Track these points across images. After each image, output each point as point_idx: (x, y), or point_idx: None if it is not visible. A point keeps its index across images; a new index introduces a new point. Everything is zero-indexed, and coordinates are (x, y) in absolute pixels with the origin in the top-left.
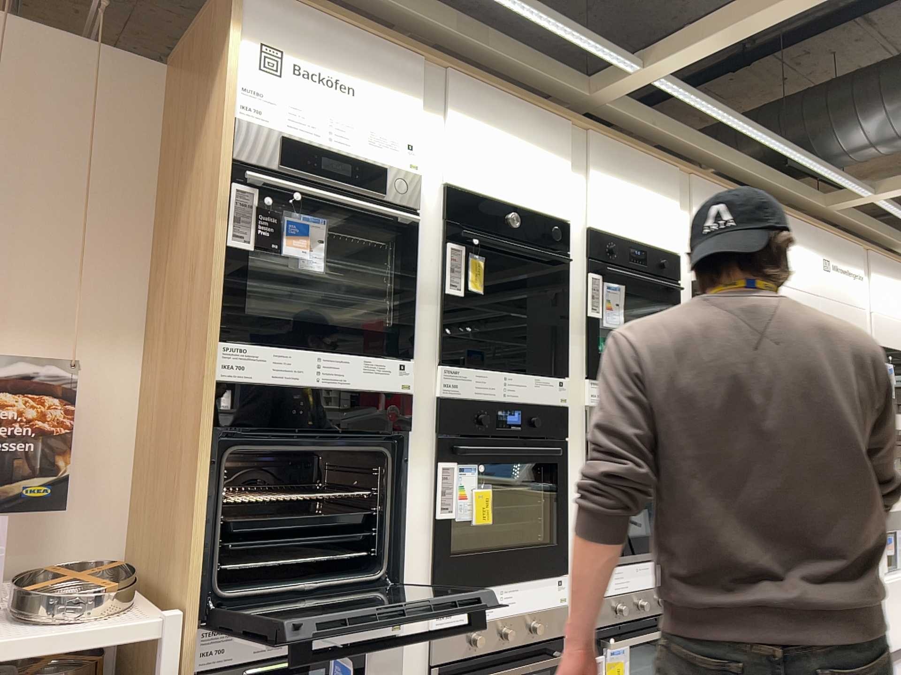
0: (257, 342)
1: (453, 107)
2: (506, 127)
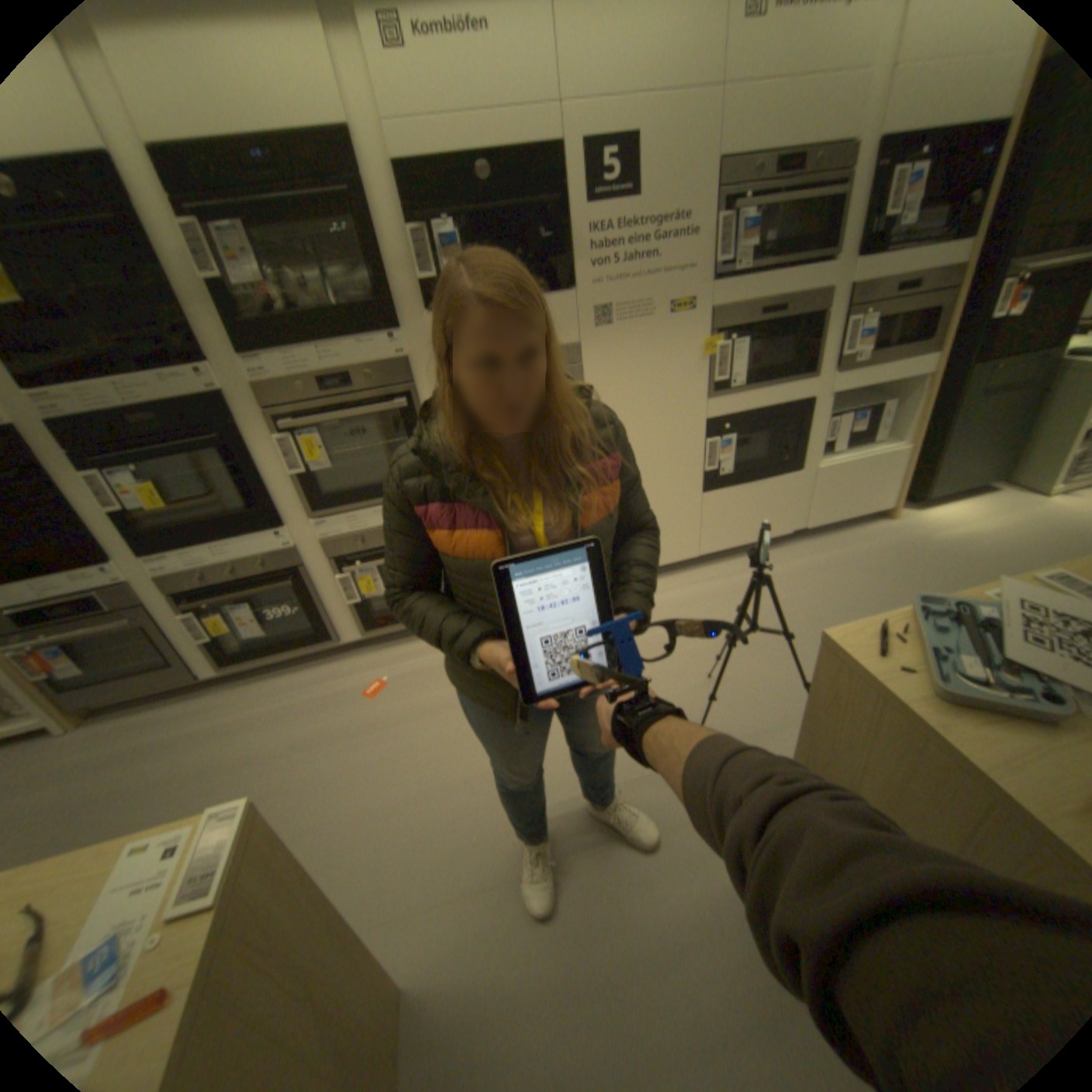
0: None
1: None
2: None
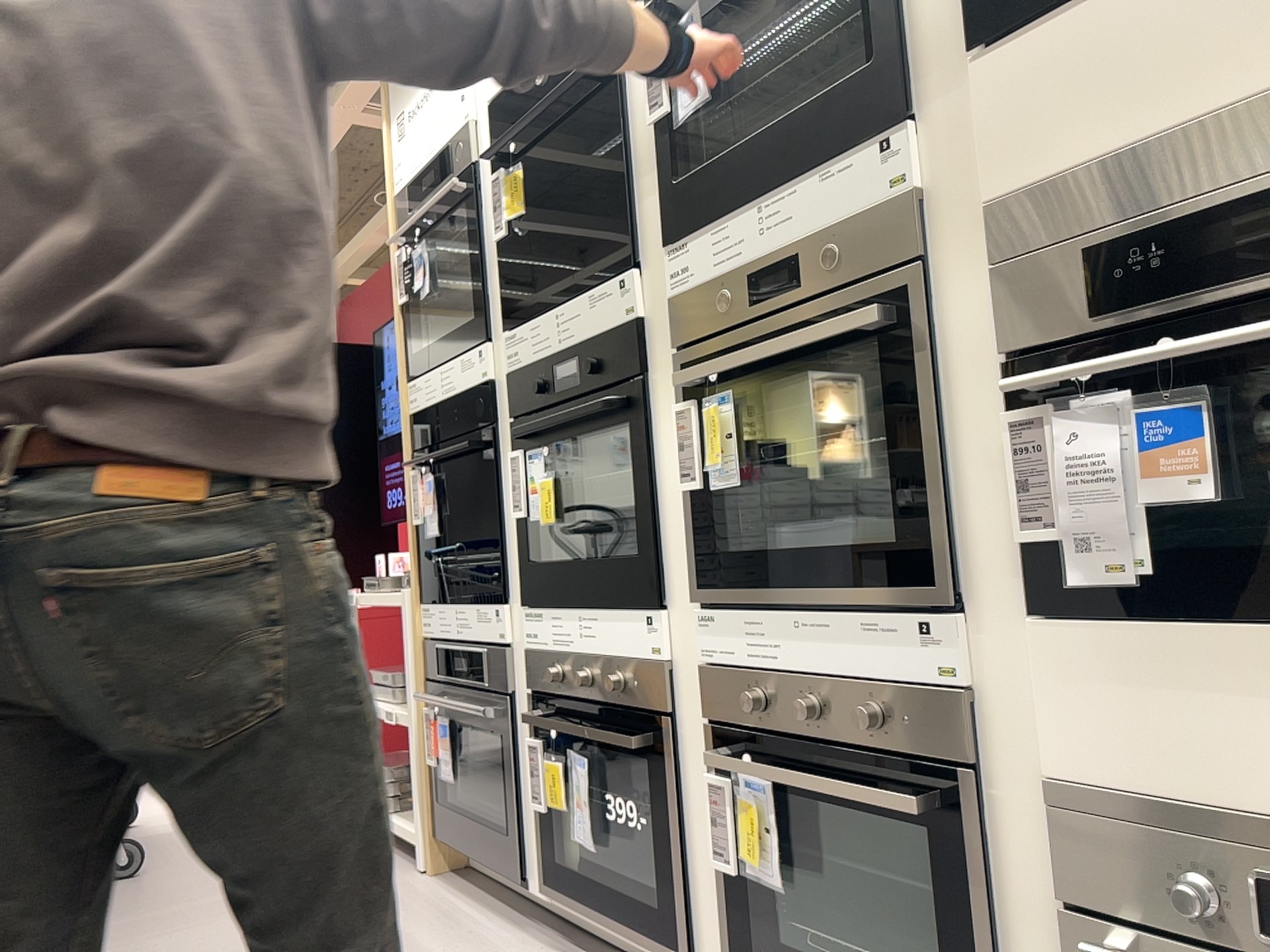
0: (413, 378)
1: None
2: None
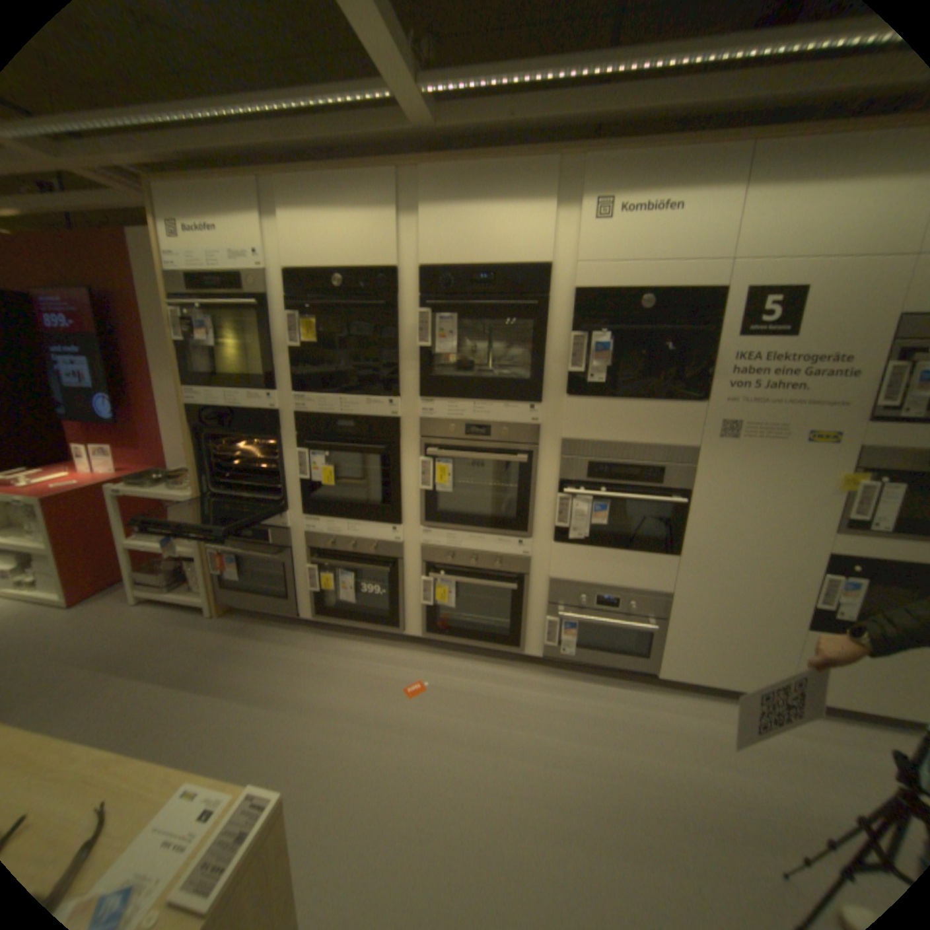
0: (191, 388)
1: (277, 197)
2: (328, 194)
